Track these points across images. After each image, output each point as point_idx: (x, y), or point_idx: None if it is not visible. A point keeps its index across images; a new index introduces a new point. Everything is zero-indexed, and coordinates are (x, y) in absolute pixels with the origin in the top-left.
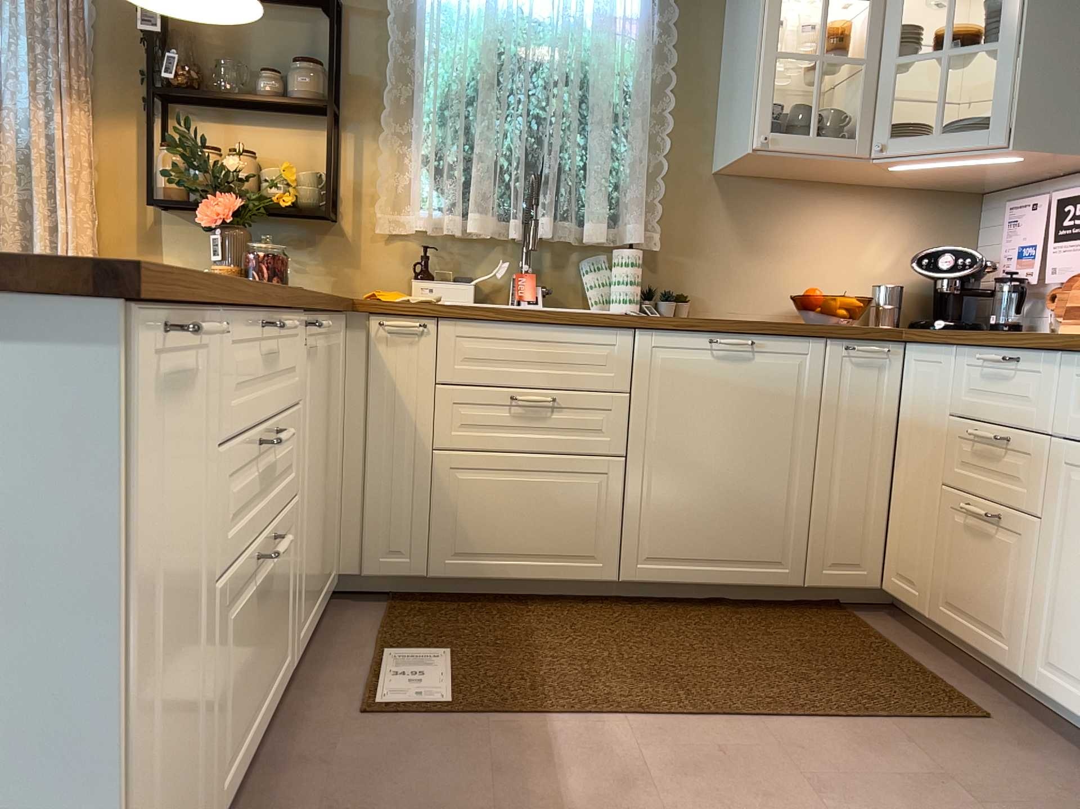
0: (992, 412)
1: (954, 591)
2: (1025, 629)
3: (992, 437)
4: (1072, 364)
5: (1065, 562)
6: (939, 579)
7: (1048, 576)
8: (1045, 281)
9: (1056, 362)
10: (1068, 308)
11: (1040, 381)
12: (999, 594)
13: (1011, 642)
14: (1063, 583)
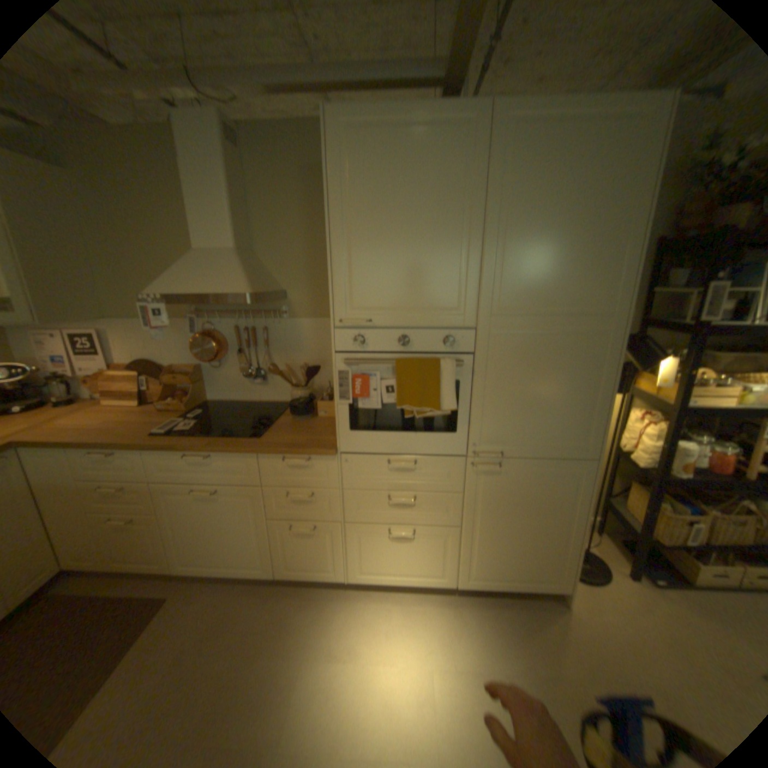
0: (105, 478)
1: (115, 556)
2: (162, 558)
3: (113, 492)
4: (146, 455)
5: (173, 529)
6: (102, 555)
7: (166, 536)
8: (74, 373)
9: (136, 454)
10: (99, 392)
11: (130, 462)
12: (143, 550)
13: (158, 565)
14: (175, 536)
